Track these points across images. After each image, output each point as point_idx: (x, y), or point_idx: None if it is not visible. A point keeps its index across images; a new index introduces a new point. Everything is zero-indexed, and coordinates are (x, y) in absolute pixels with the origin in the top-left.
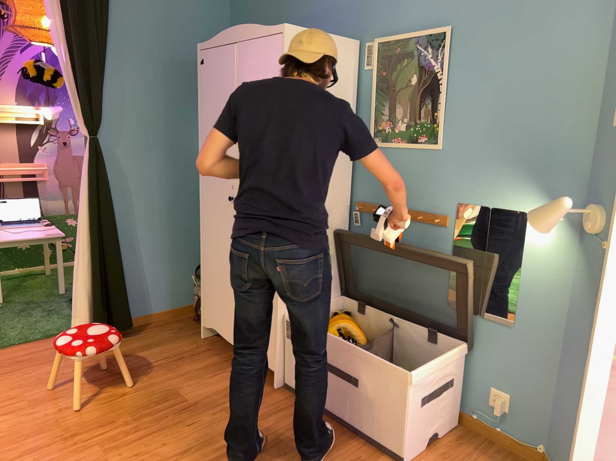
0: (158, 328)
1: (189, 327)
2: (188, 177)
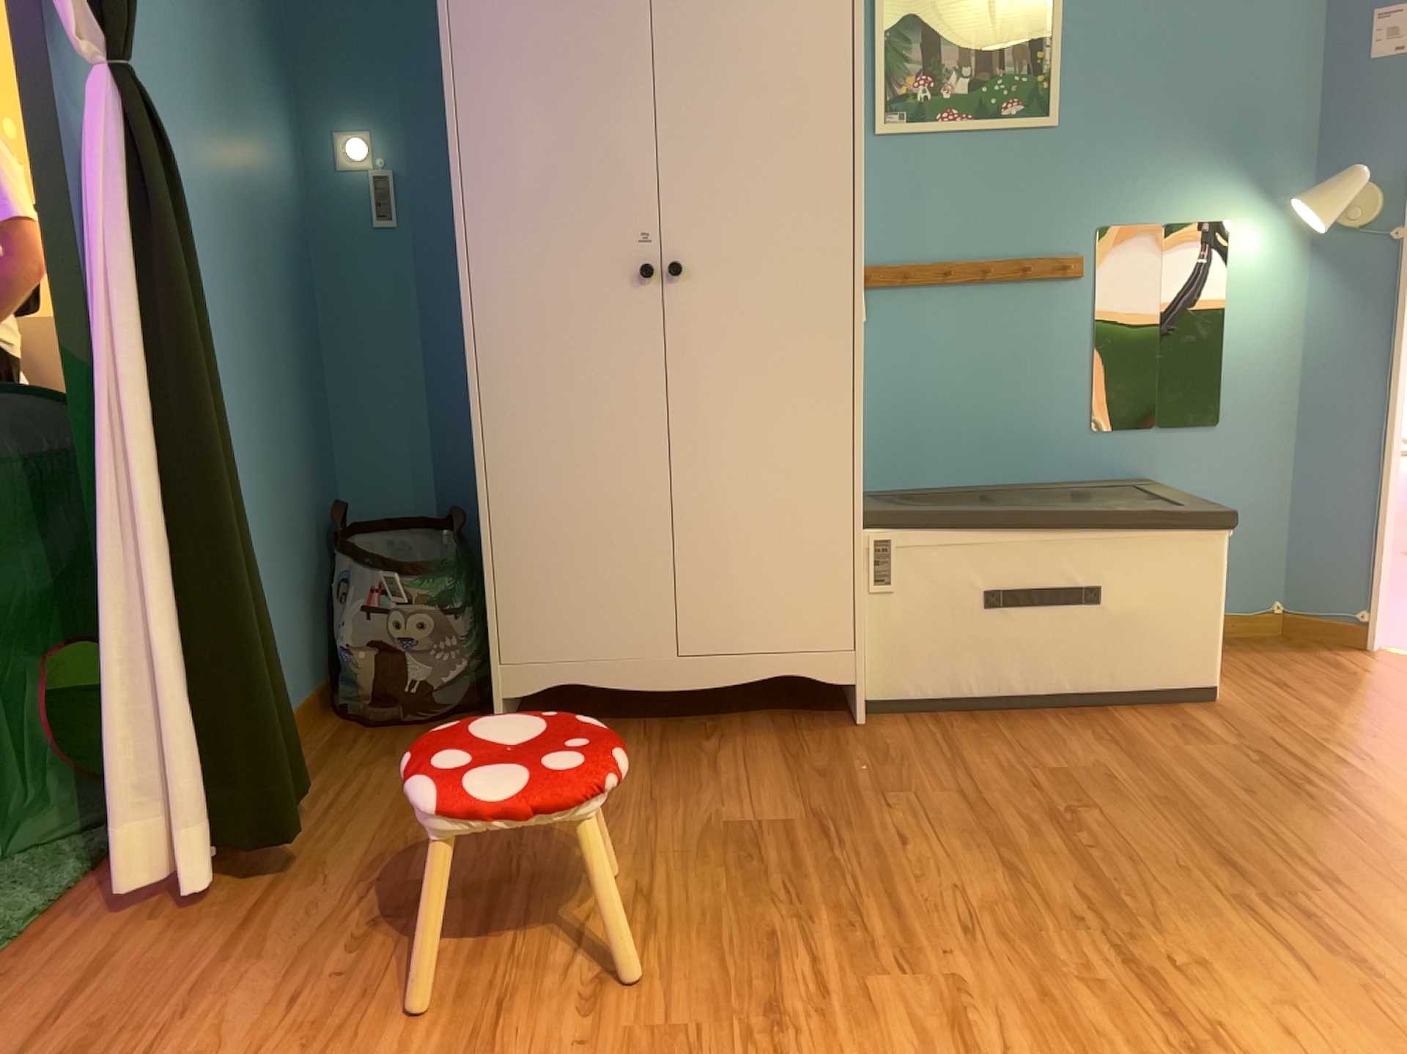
0: (326, 768)
1: (405, 732)
2: (264, 272)
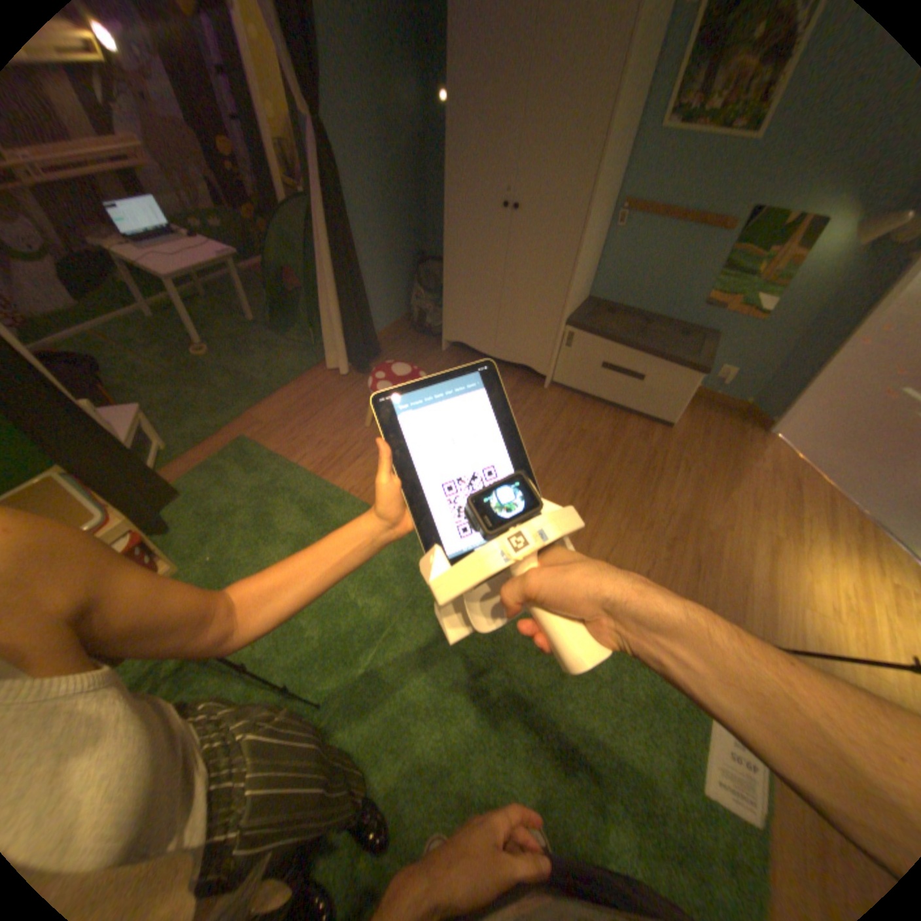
0: (394, 347)
1: (421, 341)
2: (393, 163)
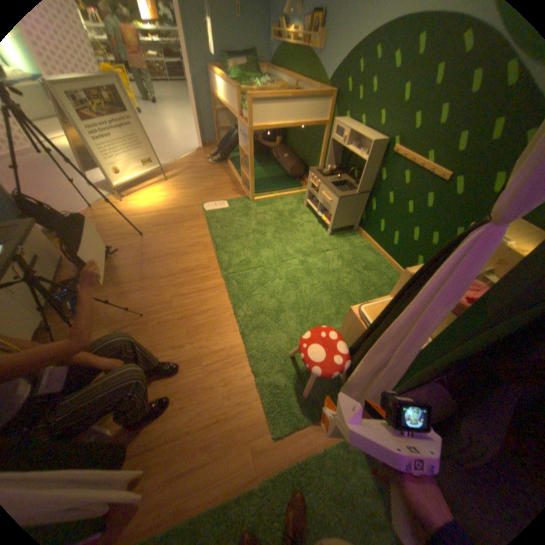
0: None
1: None
2: None
